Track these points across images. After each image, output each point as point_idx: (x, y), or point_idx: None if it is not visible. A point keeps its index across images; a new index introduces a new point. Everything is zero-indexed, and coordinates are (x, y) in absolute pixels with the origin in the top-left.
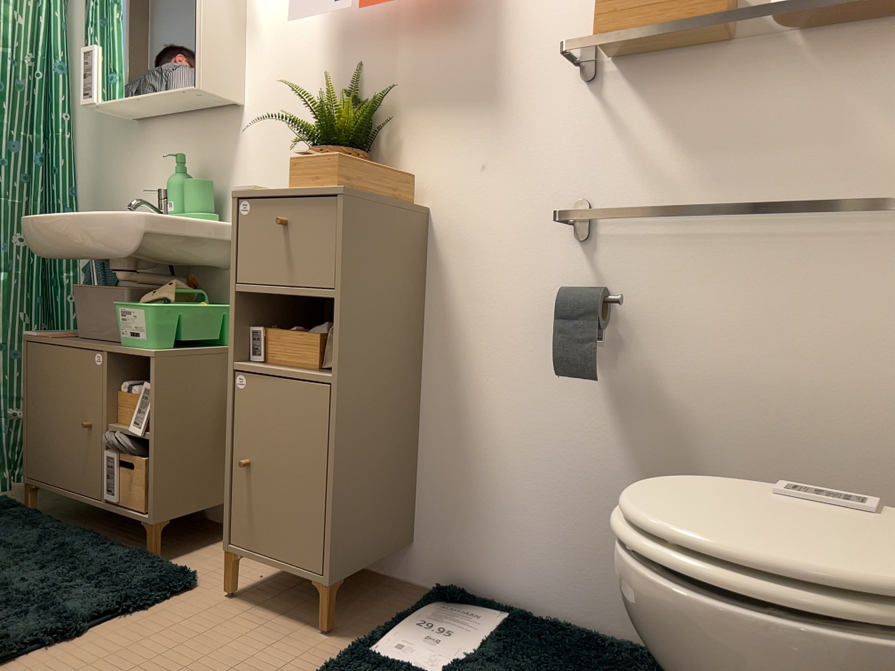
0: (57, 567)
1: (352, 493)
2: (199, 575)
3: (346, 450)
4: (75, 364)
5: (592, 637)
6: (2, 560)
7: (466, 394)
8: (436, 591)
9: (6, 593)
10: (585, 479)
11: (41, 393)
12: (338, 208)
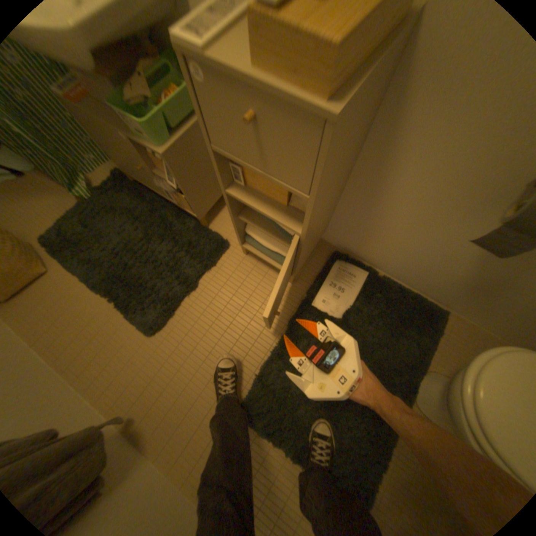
0: (170, 242)
1: (307, 253)
2: (229, 236)
3: (306, 248)
4: (109, 132)
5: (405, 293)
6: (145, 237)
7: (384, 193)
8: (337, 255)
9: (160, 266)
10: (441, 254)
11: (100, 137)
12: (327, 130)
